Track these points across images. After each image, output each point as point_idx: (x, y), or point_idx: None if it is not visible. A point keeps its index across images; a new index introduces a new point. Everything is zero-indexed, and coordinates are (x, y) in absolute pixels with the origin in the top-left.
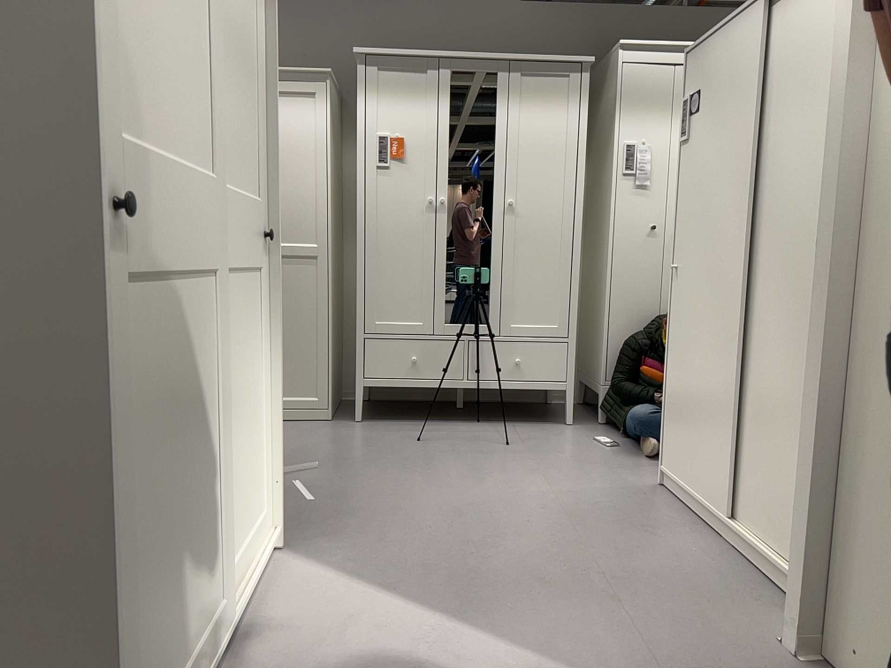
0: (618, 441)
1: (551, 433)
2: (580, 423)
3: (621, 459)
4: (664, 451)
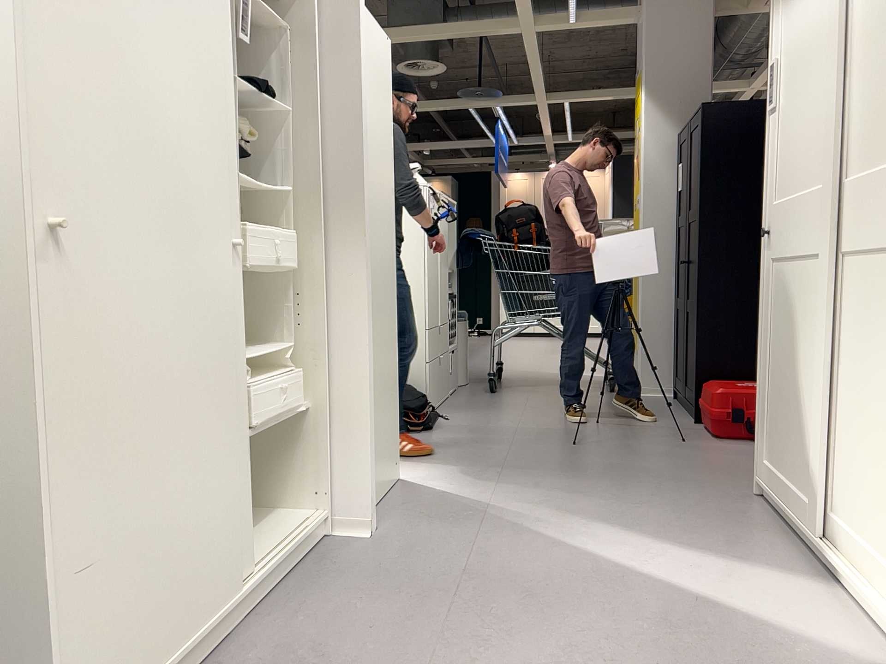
0: None
1: None
2: None
3: None
4: None
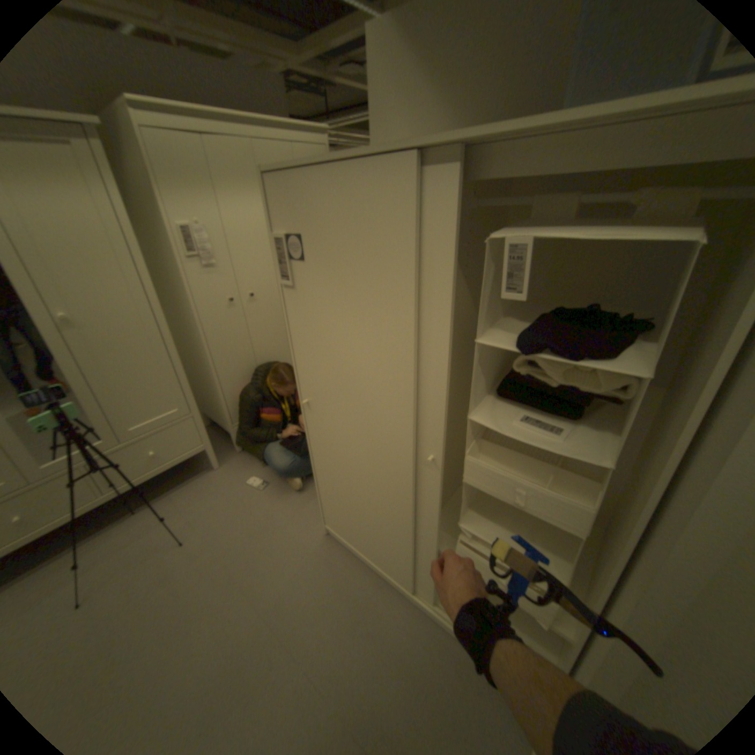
0: (263, 477)
1: (209, 495)
2: (223, 462)
3: (279, 506)
4: (324, 519)
